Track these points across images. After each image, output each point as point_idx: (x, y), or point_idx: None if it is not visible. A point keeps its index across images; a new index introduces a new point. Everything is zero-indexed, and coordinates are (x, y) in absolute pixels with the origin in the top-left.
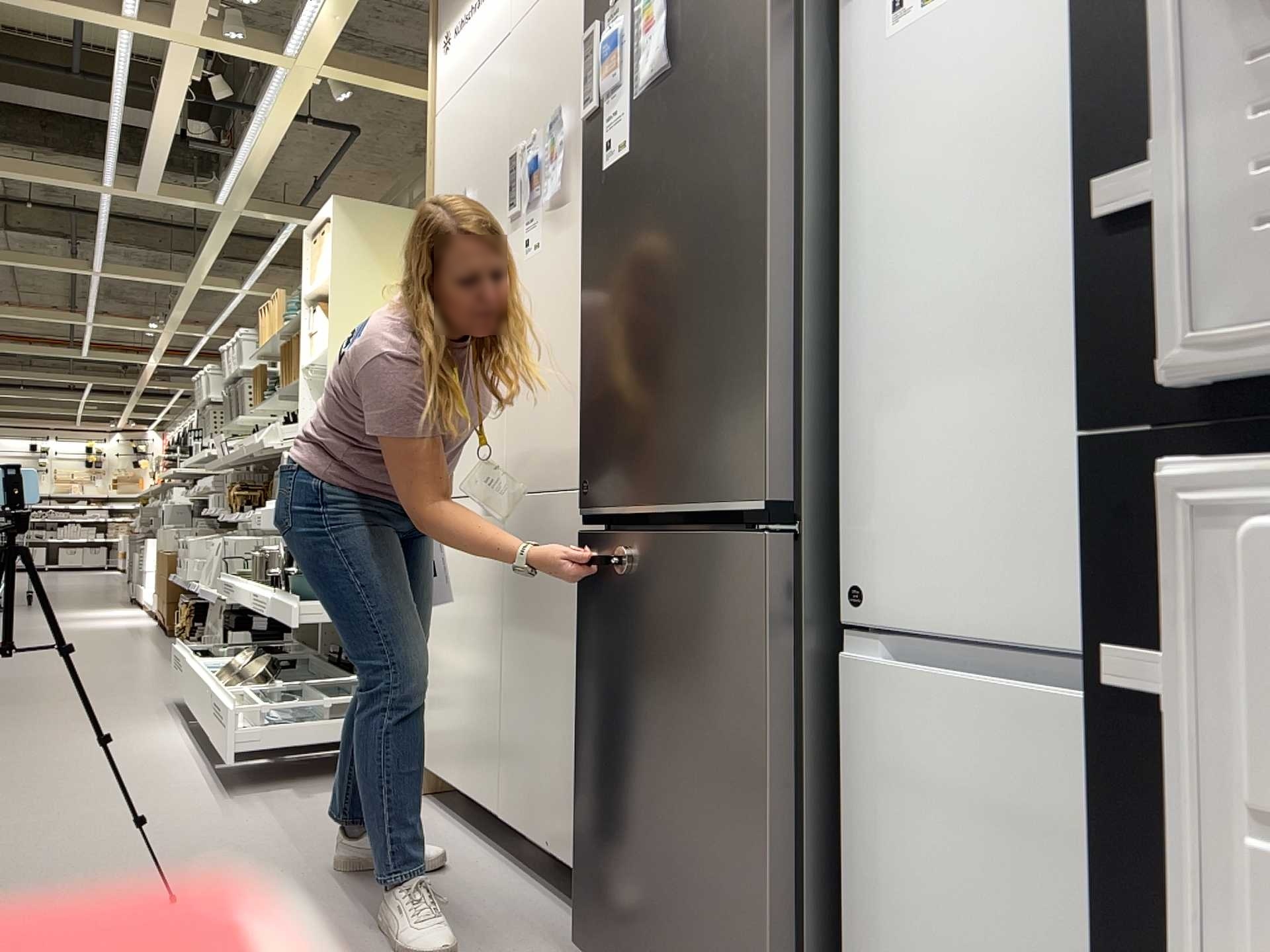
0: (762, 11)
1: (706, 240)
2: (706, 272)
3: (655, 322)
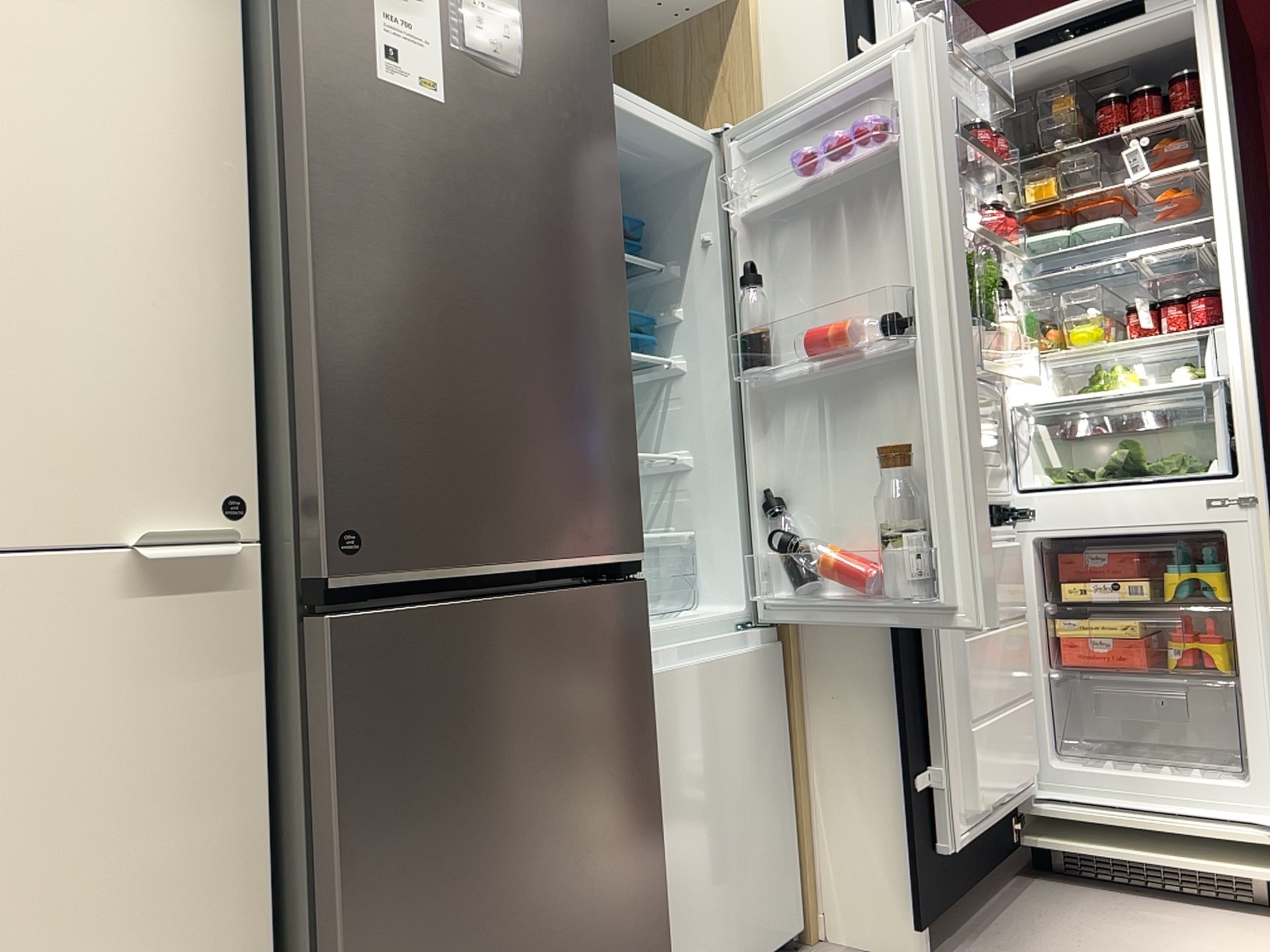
0: (609, 127)
1: (570, 292)
2: (571, 324)
3: (503, 344)
